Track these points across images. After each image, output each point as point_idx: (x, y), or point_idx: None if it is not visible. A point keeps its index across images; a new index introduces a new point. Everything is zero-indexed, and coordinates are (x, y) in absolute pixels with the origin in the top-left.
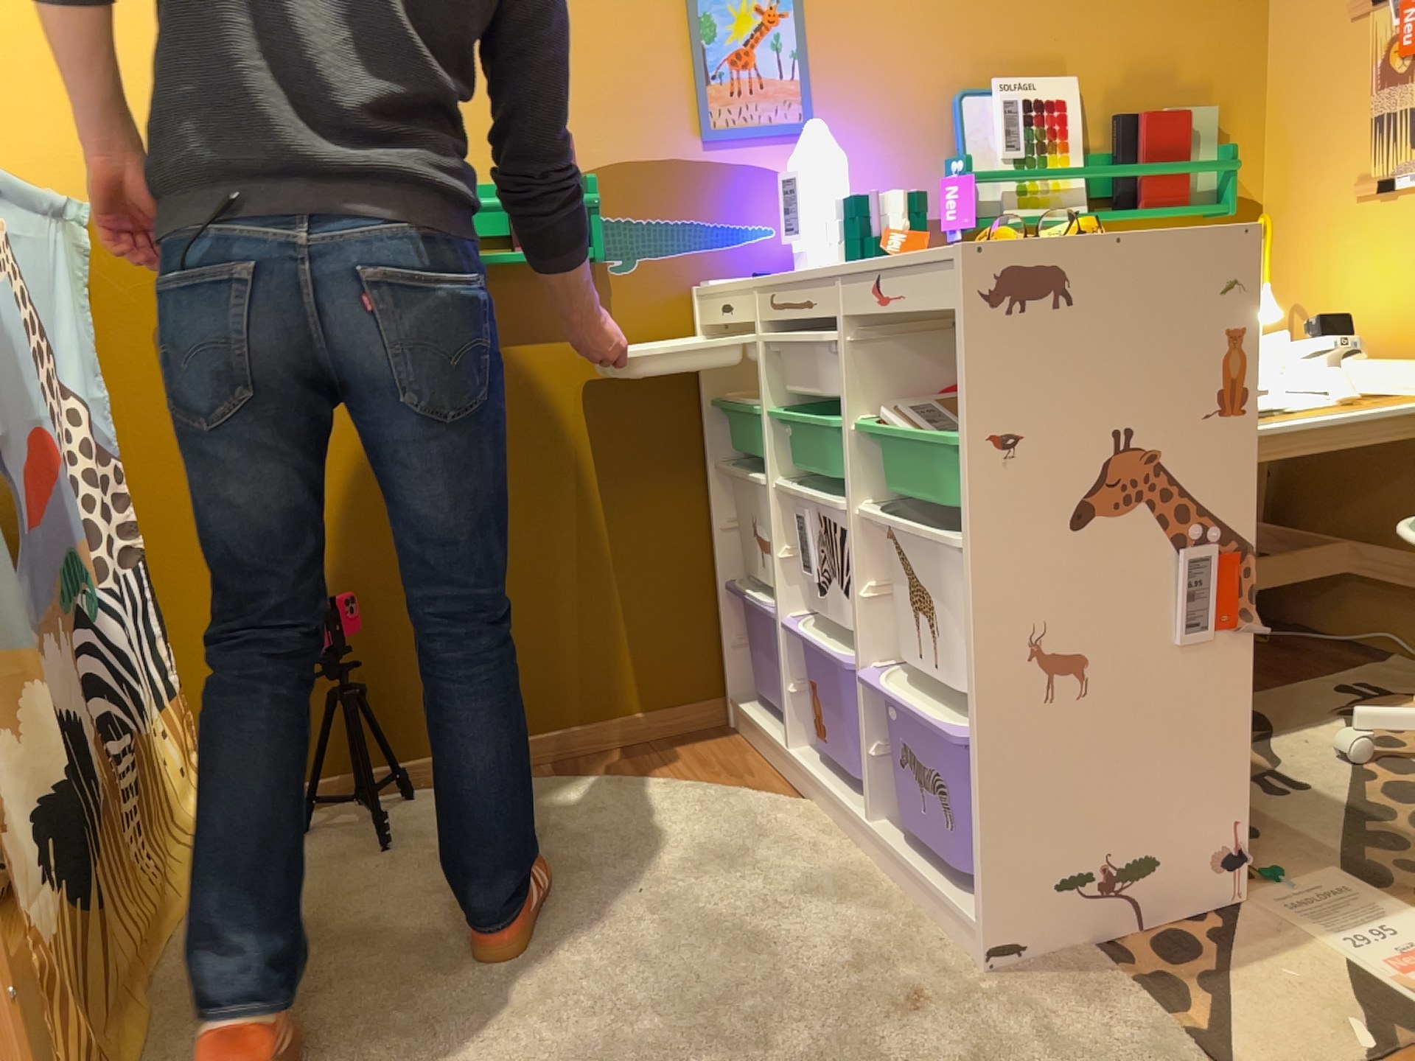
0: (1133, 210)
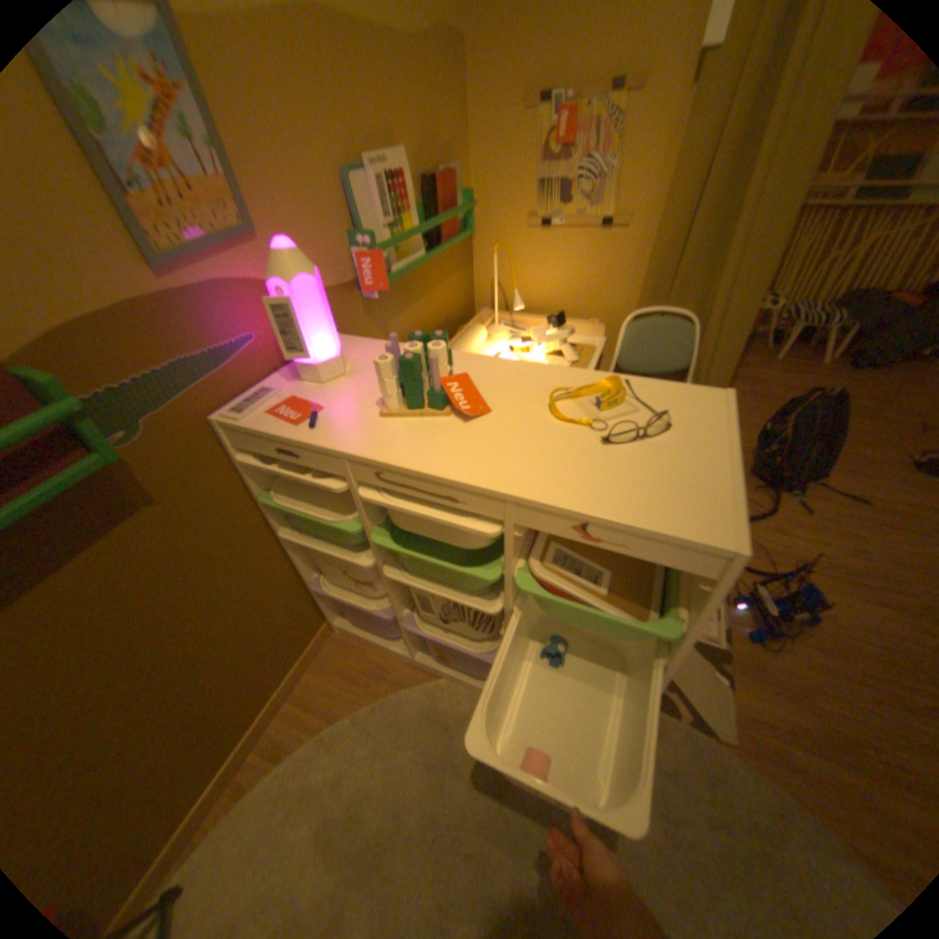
0: (440, 244)
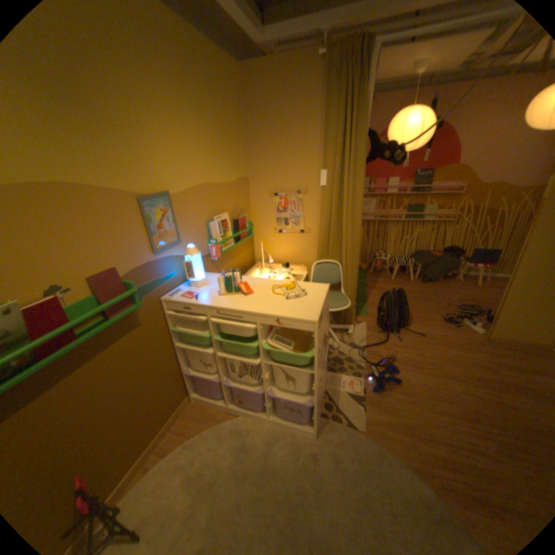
0: (240, 240)
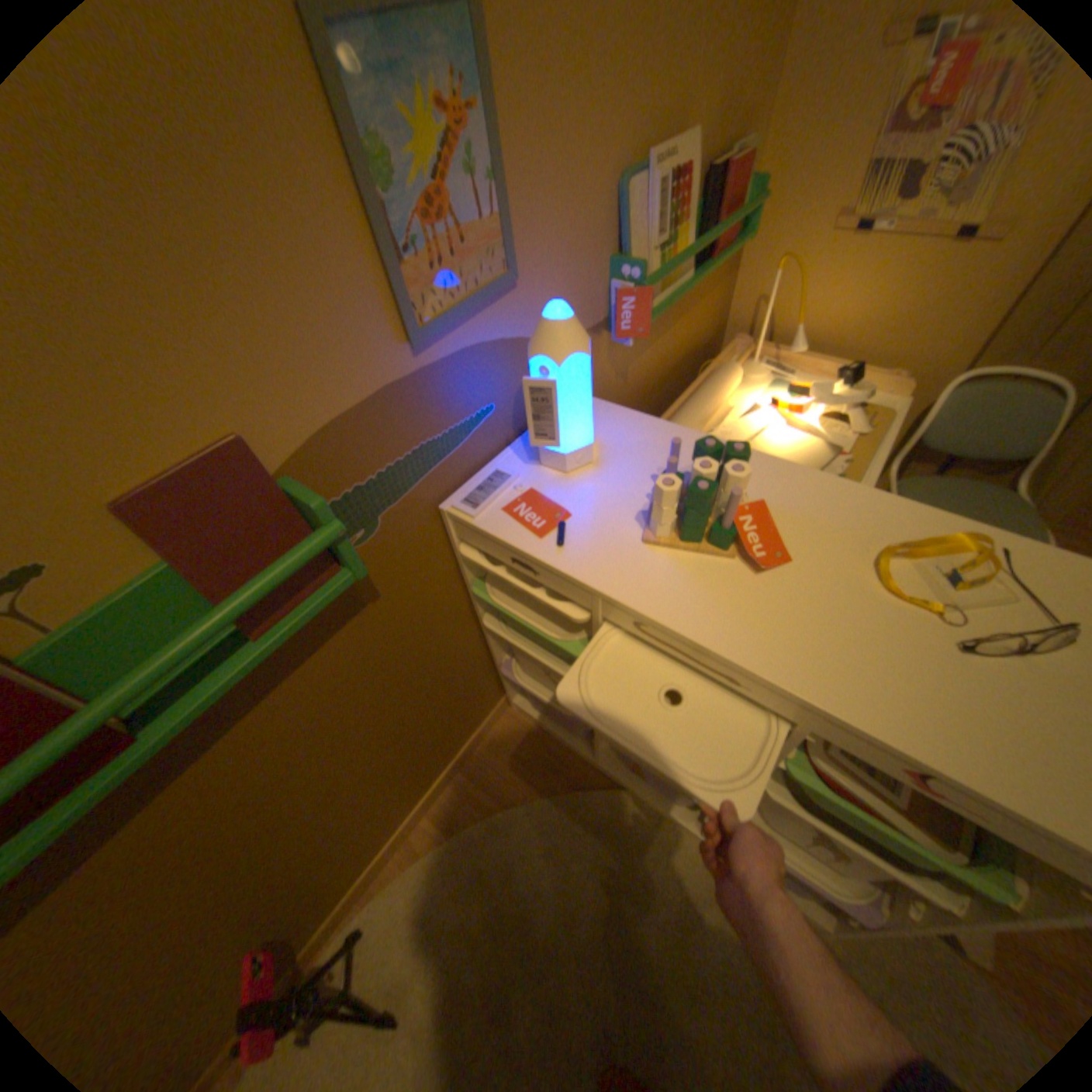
0: (712, 256)
